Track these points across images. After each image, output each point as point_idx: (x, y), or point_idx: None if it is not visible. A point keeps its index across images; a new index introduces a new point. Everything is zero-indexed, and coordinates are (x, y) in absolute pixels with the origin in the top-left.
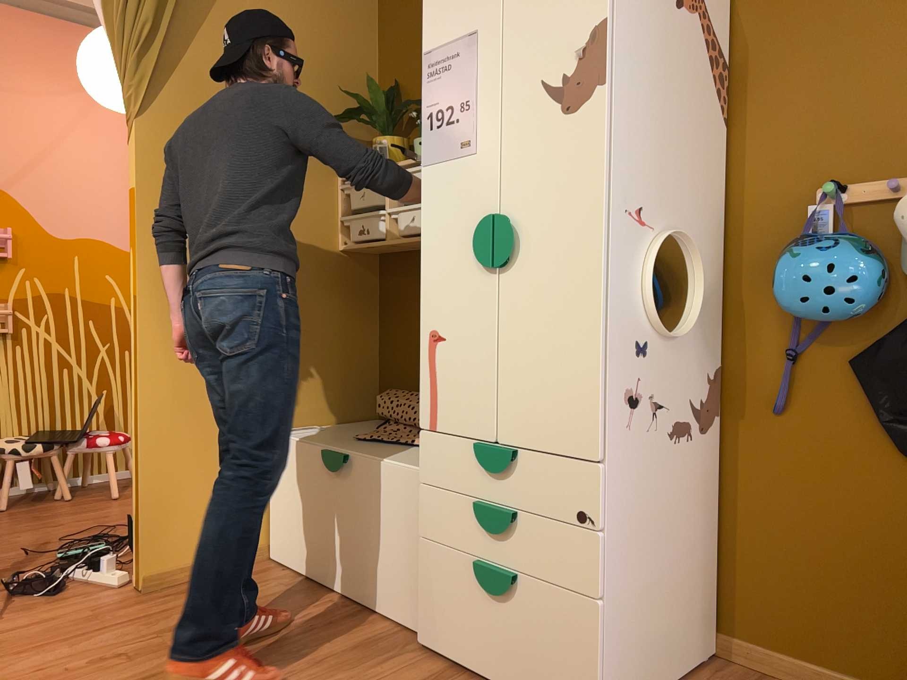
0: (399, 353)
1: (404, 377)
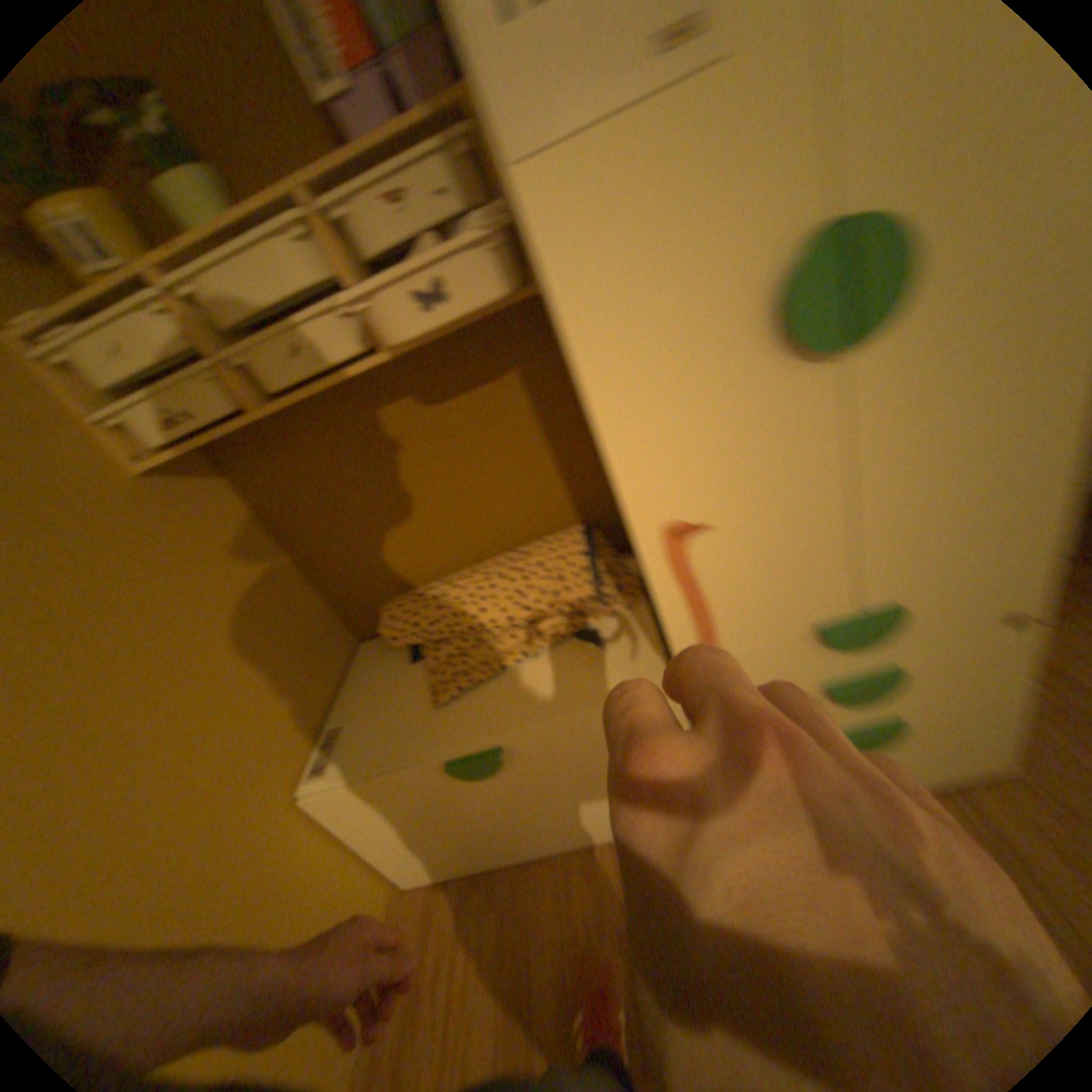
0: (346, 556)
1: (374, 578)
